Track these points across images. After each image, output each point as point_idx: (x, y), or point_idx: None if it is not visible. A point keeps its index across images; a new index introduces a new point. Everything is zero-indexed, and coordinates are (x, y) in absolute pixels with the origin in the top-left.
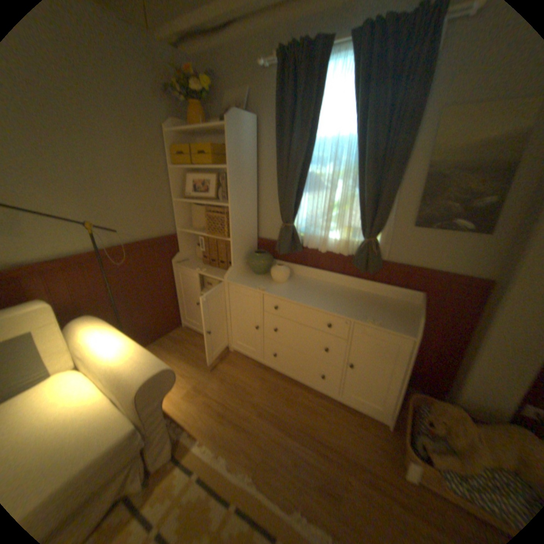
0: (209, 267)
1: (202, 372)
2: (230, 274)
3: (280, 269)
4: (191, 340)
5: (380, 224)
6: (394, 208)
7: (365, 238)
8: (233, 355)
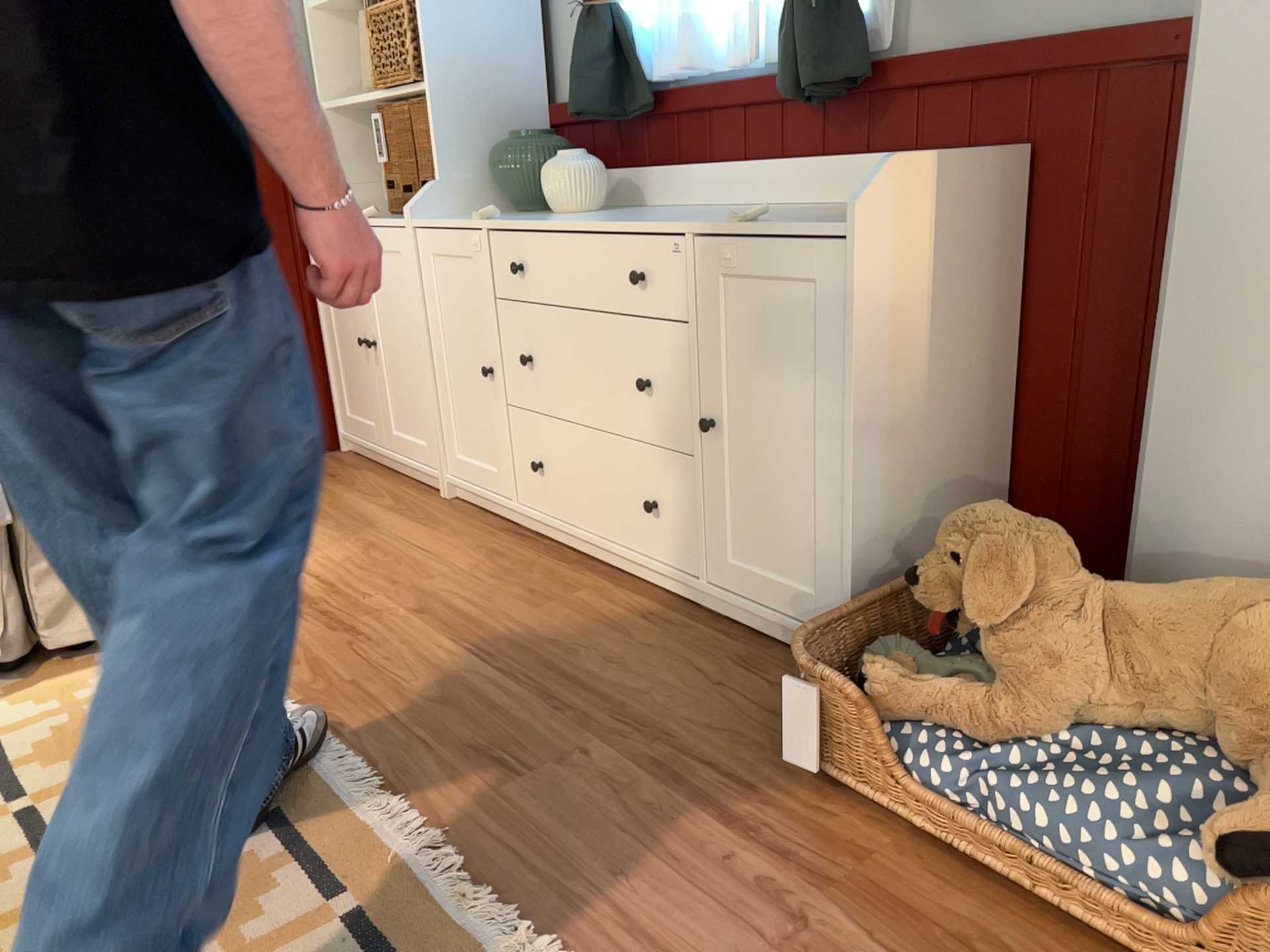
0: (396, 218)
1: (326, 527)
2: (422, 202)
3: (561, 159)
4: (346, 473)
5: None
6: None
7: None
8: (446, 505)
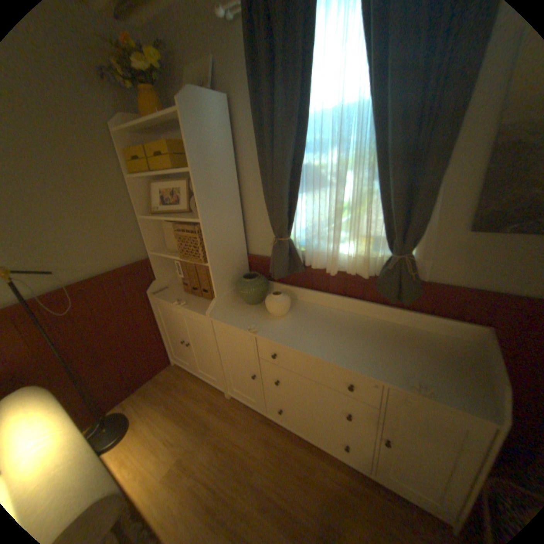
0: (190, 297)
1: (190, 434)
2: (213, 309)
3: (277, 298)
4: (180, 383)
5: (418, 233)
6: (436, 205)
7: (394, 253)
8: (230, 403)
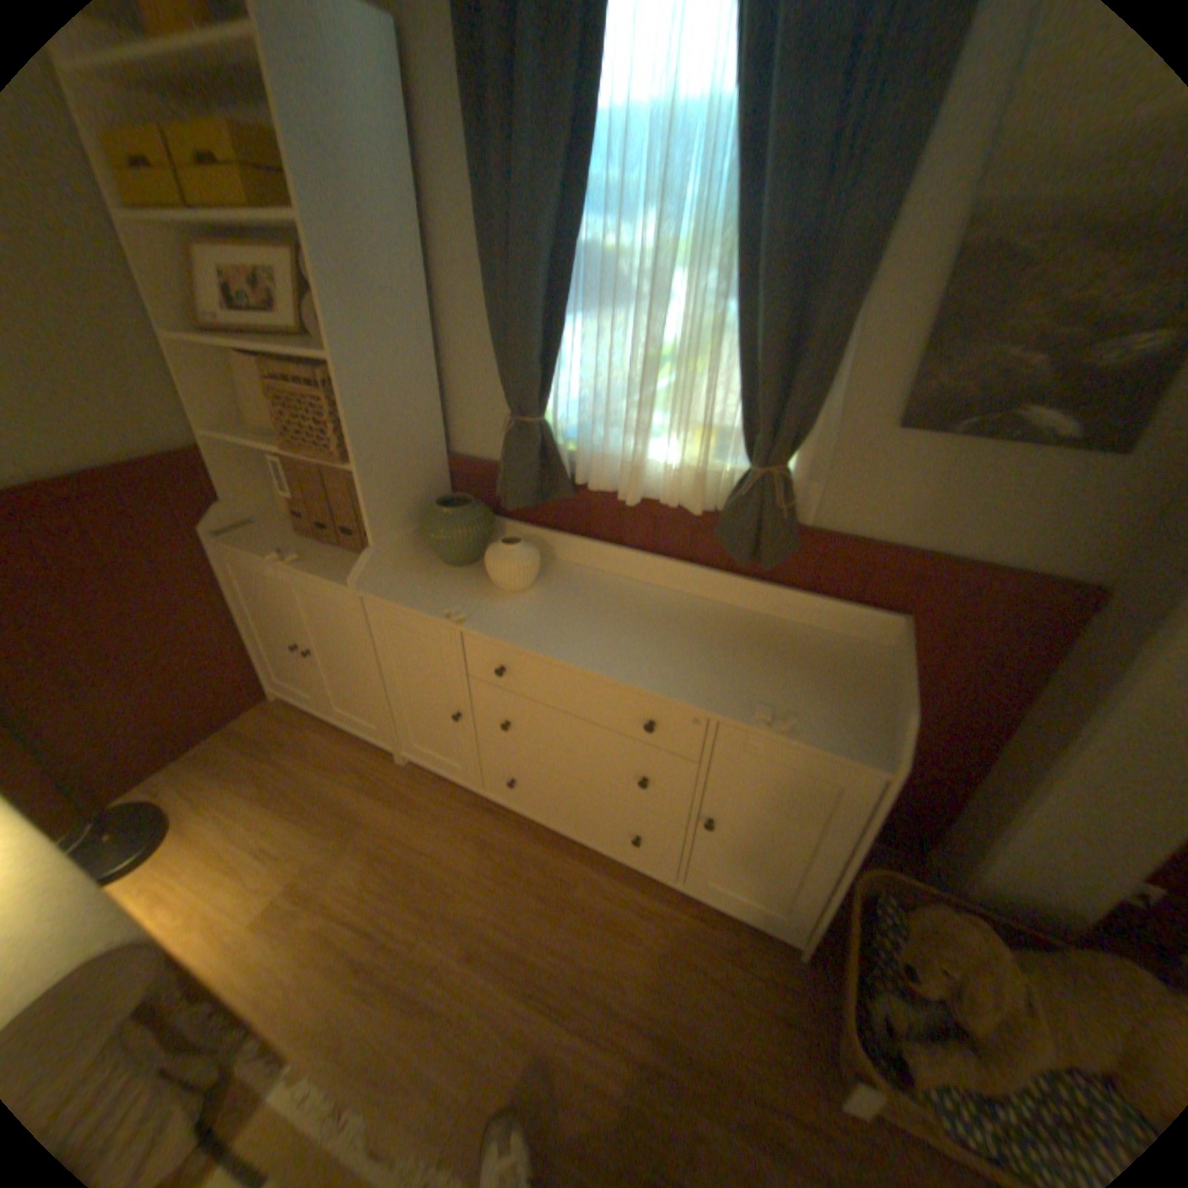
0: (311, 545)
1: (317, 835)
2: (365, 572)
3: (510, 552)
4: (292, 738)
5: (801, 423)
6: (842, 367)
7: (754, 463)
8: (407, 774)
